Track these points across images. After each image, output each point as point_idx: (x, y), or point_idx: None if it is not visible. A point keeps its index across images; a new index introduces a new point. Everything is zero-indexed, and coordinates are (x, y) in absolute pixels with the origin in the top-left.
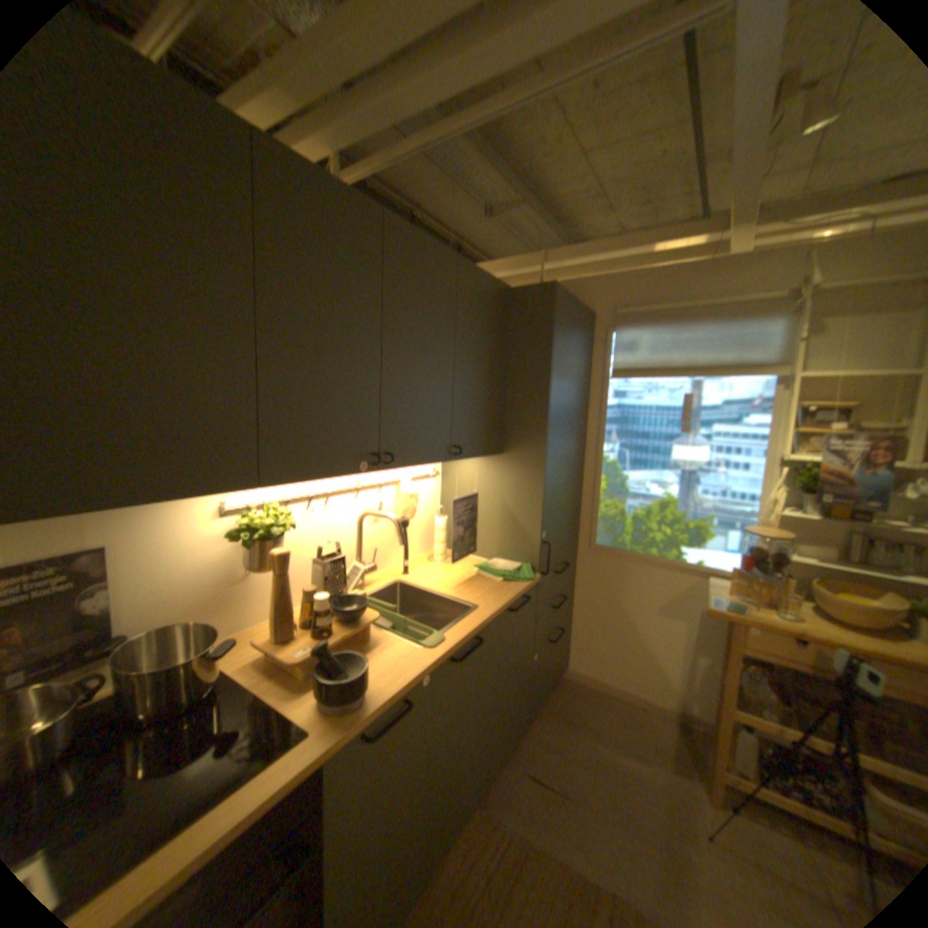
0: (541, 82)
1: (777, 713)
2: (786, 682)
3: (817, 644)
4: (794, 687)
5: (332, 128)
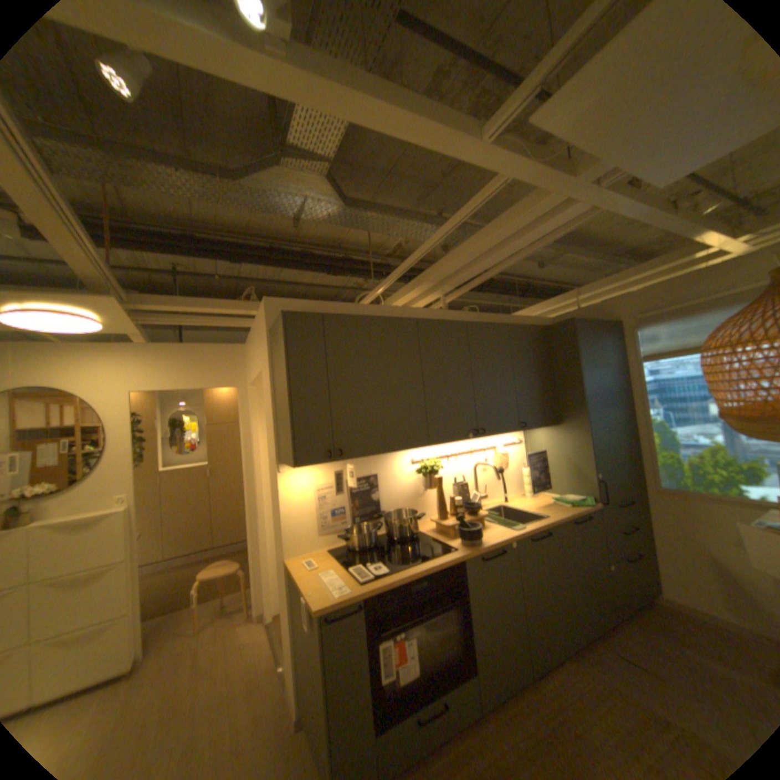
0: (529, 250)
1: None
2: None
3: None
4: None
5: (440, 289)
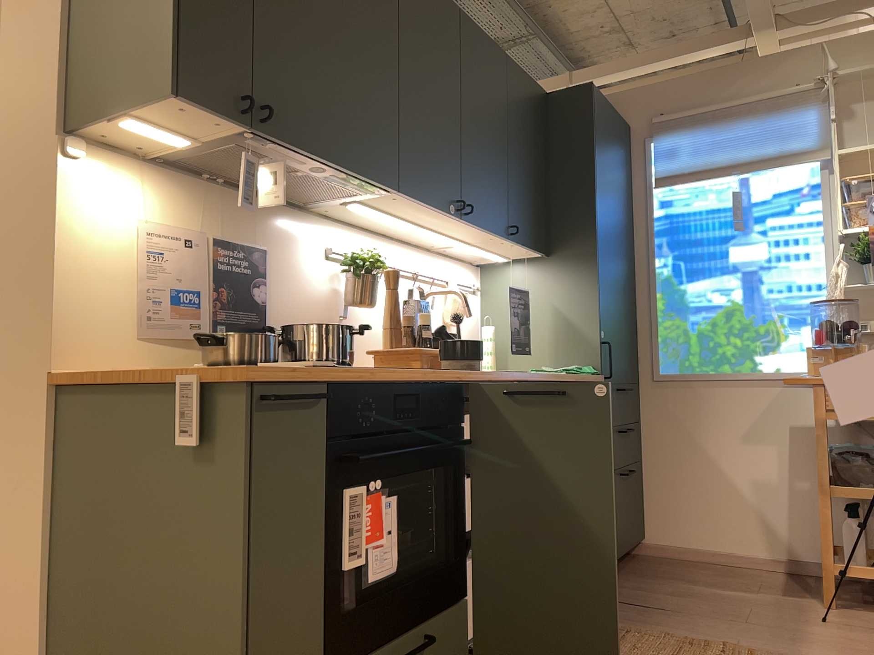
0: None
1: (872, 478)
2: None
3: None
4: None
5: None
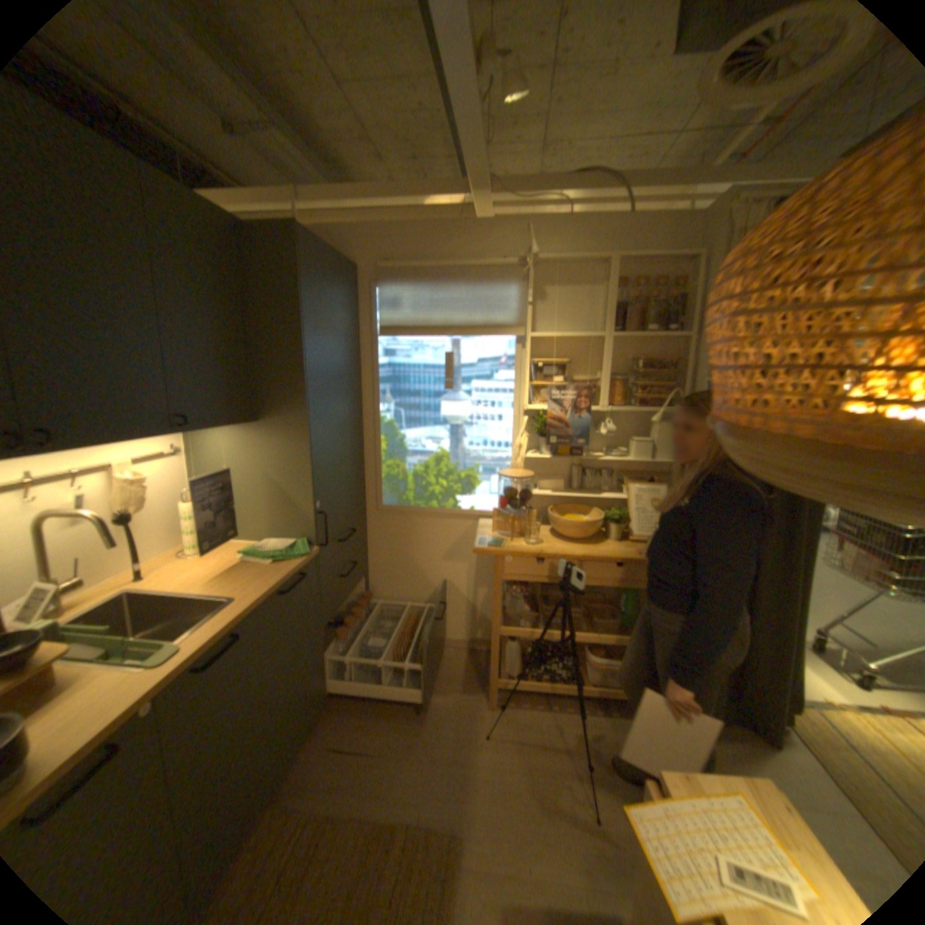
0: None
1: (528, 620)
2: (536, 593)
3: (548, 559)
4: (541, 595)
5: None
